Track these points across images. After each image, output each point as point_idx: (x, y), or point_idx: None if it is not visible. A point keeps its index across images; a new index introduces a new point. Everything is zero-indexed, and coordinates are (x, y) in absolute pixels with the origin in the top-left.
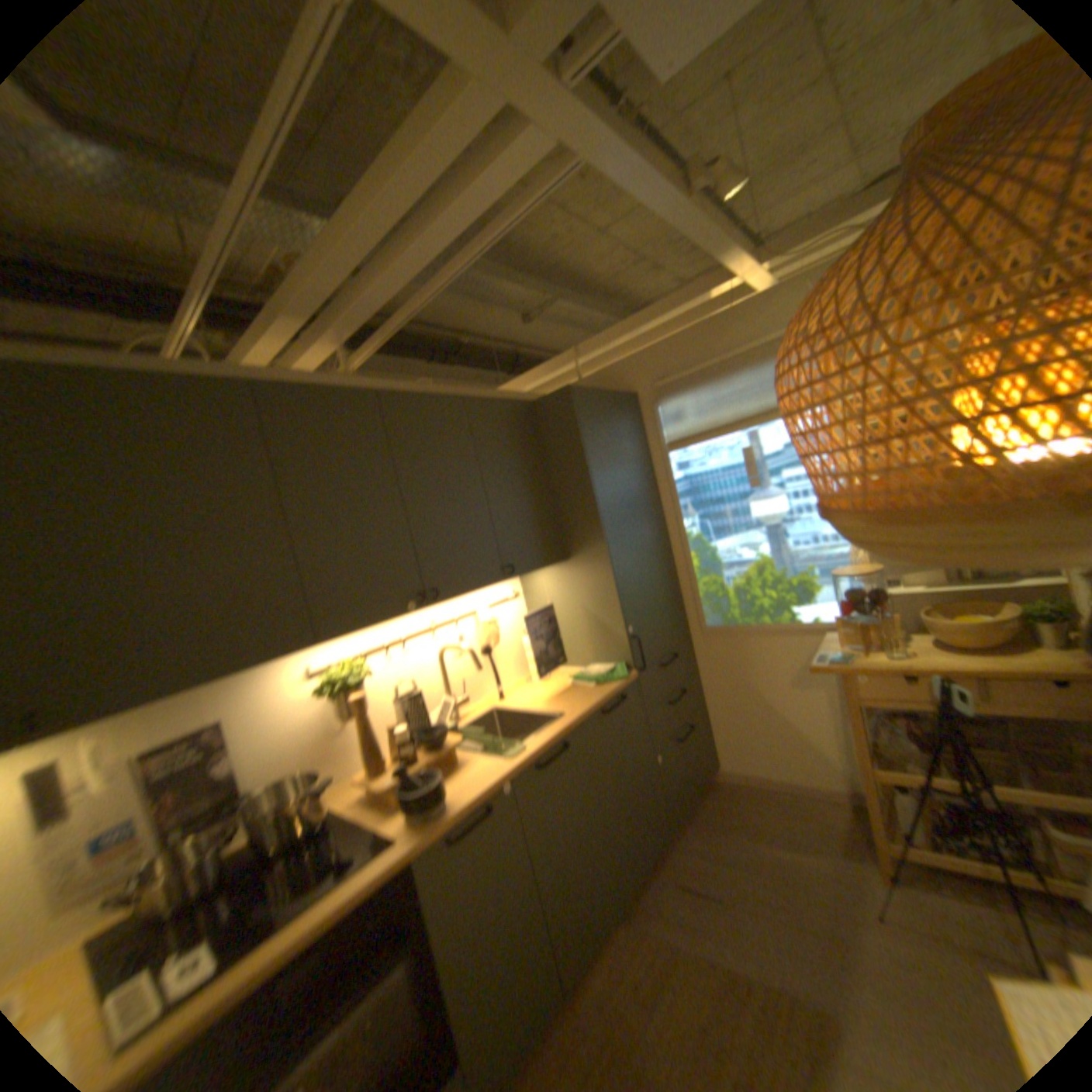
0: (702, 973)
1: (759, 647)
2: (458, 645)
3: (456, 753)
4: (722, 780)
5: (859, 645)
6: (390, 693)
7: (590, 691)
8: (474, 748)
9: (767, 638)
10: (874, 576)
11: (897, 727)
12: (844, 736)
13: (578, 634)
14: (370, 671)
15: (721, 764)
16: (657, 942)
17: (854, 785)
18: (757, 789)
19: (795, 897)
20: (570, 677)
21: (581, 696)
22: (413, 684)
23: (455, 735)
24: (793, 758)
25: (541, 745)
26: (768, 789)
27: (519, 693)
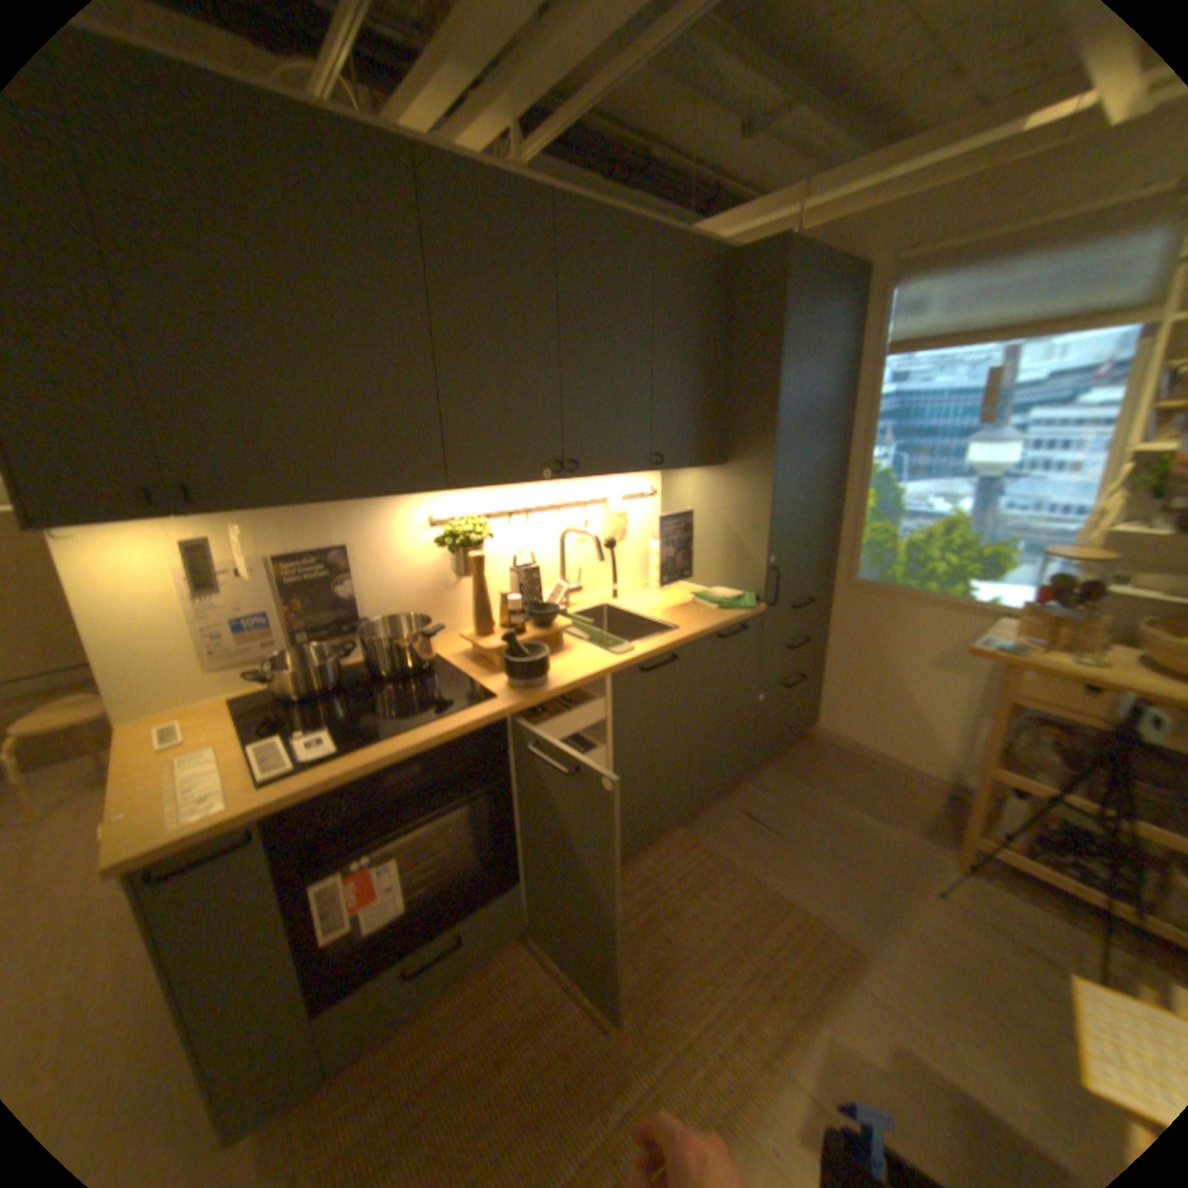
0: (748, 886)
1: (911, 616)
2: (582, 532)
3: (561, 637)
4: (816, 736)
5: (1041, 640)
6: (506, 564)
7: (709, 614)
8: (580, 637)
9: (925, 608)
10: (1096, 567)
11: (1044, 736)
12: (972, 730)
13: (710, 553)
14: (491, 535)
15: (820, 721)
16: (711, 851)
17: (961, 778)
18: (851, 754)
19: (860, 855)
20: (691, 595)
21: (699, 616)
22: (529, 560)
23: (564, 620)
24: (903, 736)
25: (649, 652)
26: (863, 757)
27: (632, 598)
